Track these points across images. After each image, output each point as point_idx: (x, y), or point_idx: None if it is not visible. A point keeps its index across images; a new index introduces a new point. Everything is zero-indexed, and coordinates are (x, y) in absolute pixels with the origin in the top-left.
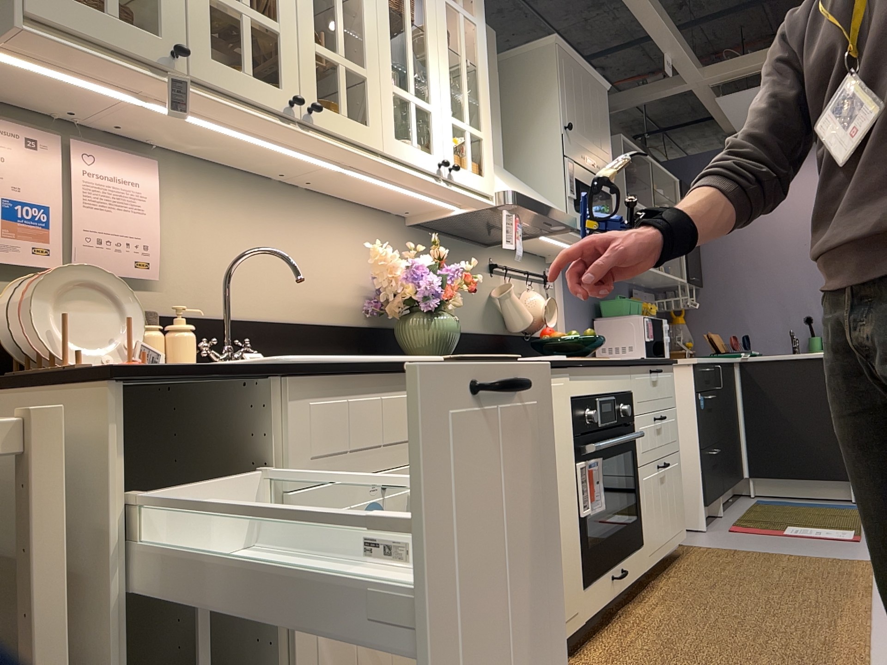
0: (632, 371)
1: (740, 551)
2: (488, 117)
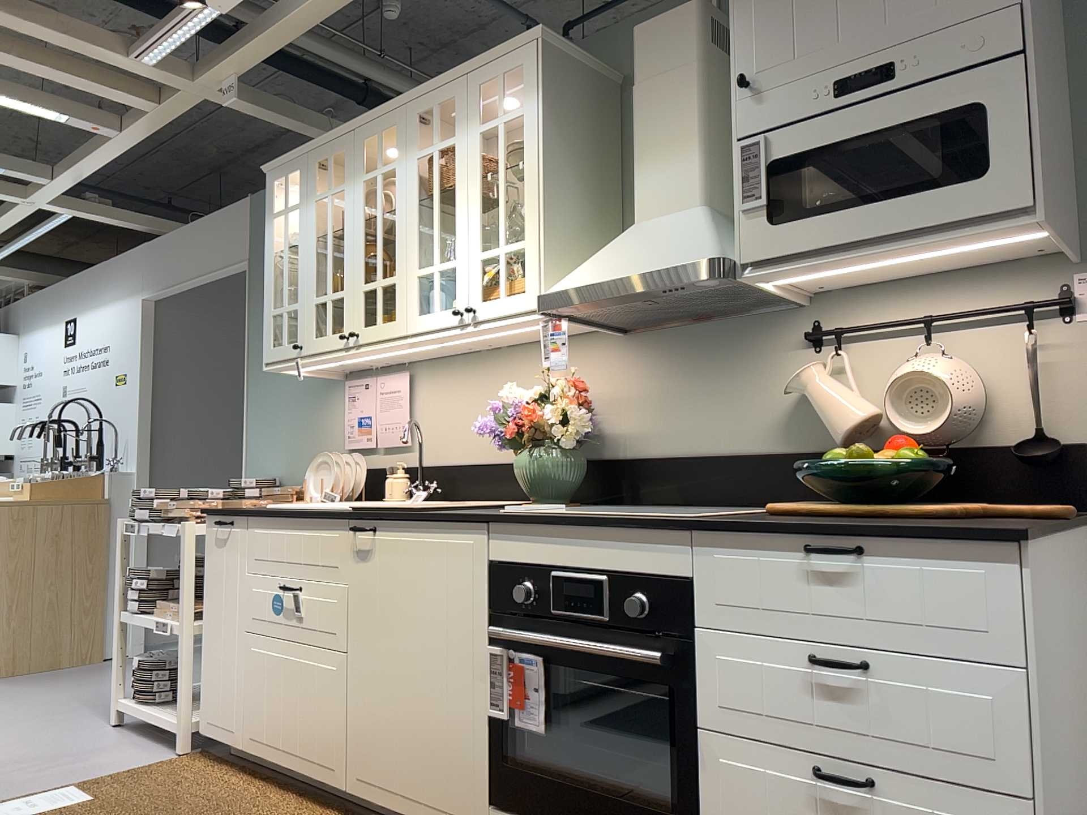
0: (693, 540)
1: None
2: (532, 214)
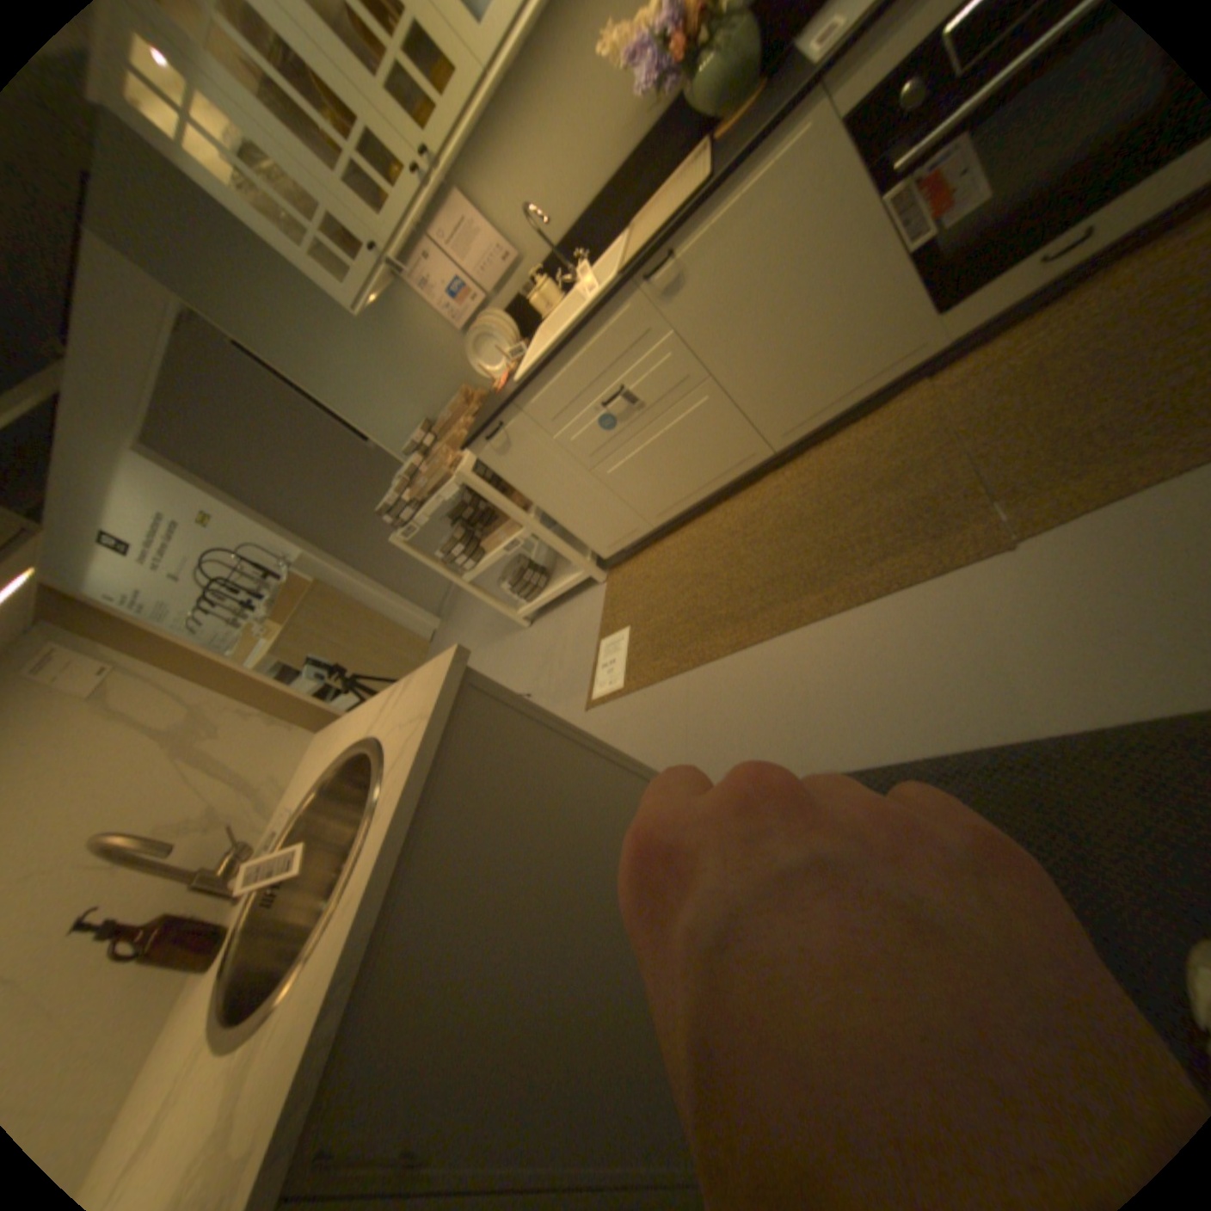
0: None
1: None
2: None
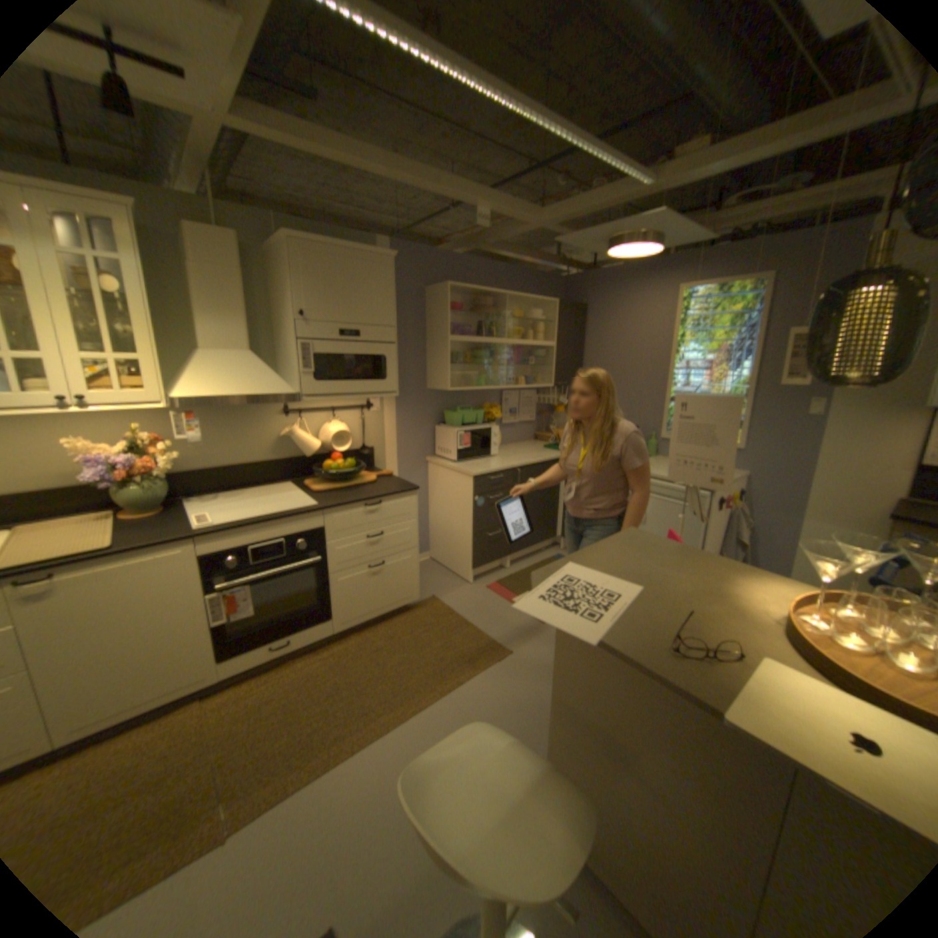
0: (323, 513)
1: (451, 615)
2: (146, 339)
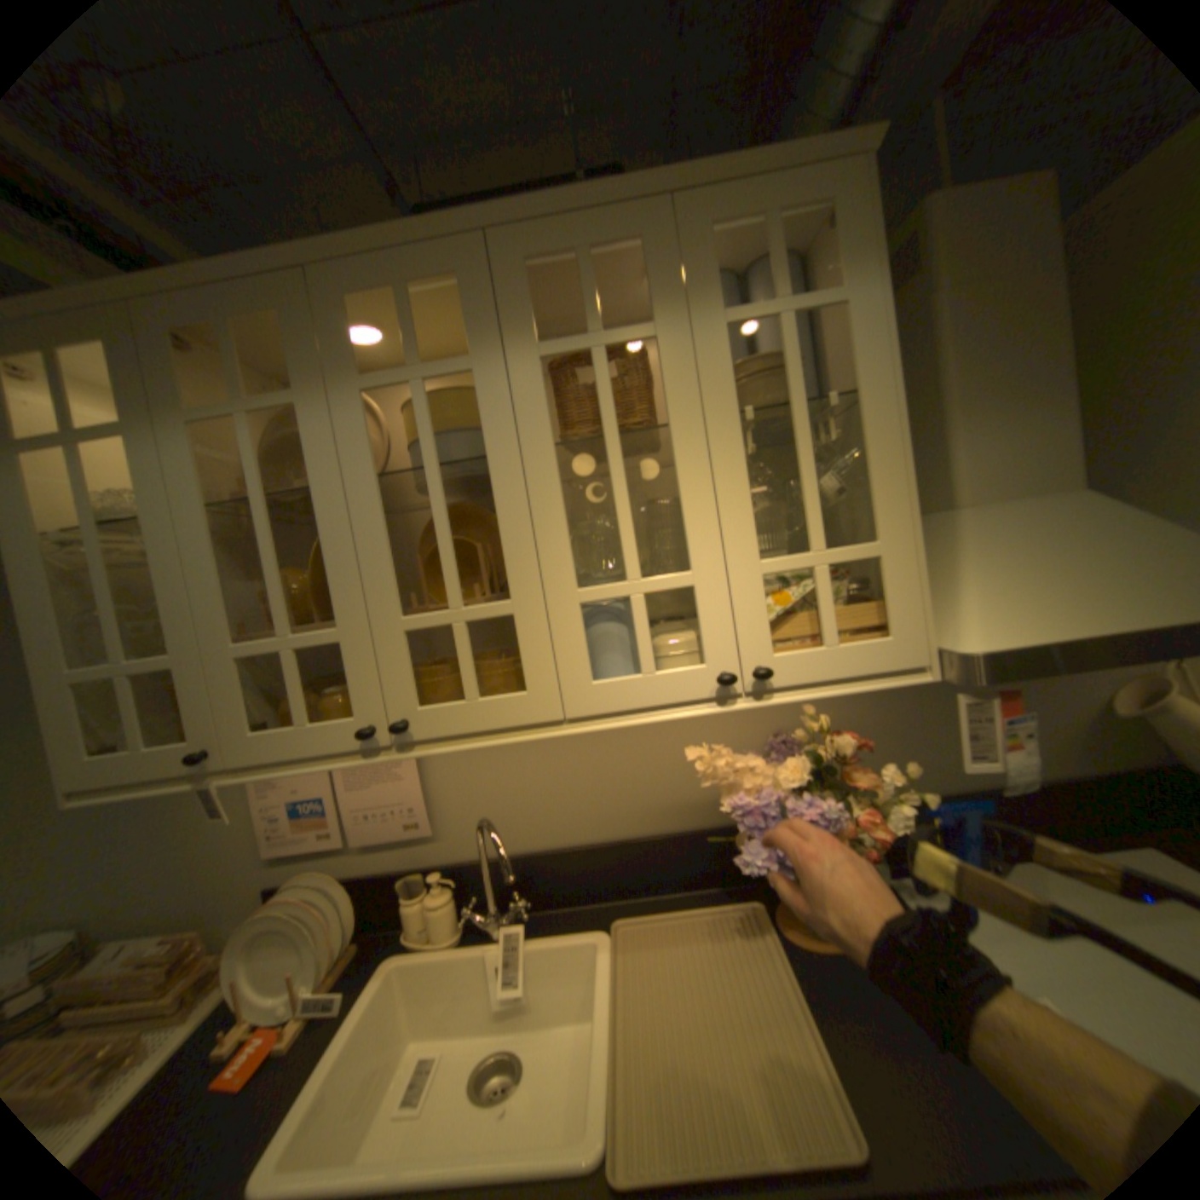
0: None
1: None
2: (899, 497)
